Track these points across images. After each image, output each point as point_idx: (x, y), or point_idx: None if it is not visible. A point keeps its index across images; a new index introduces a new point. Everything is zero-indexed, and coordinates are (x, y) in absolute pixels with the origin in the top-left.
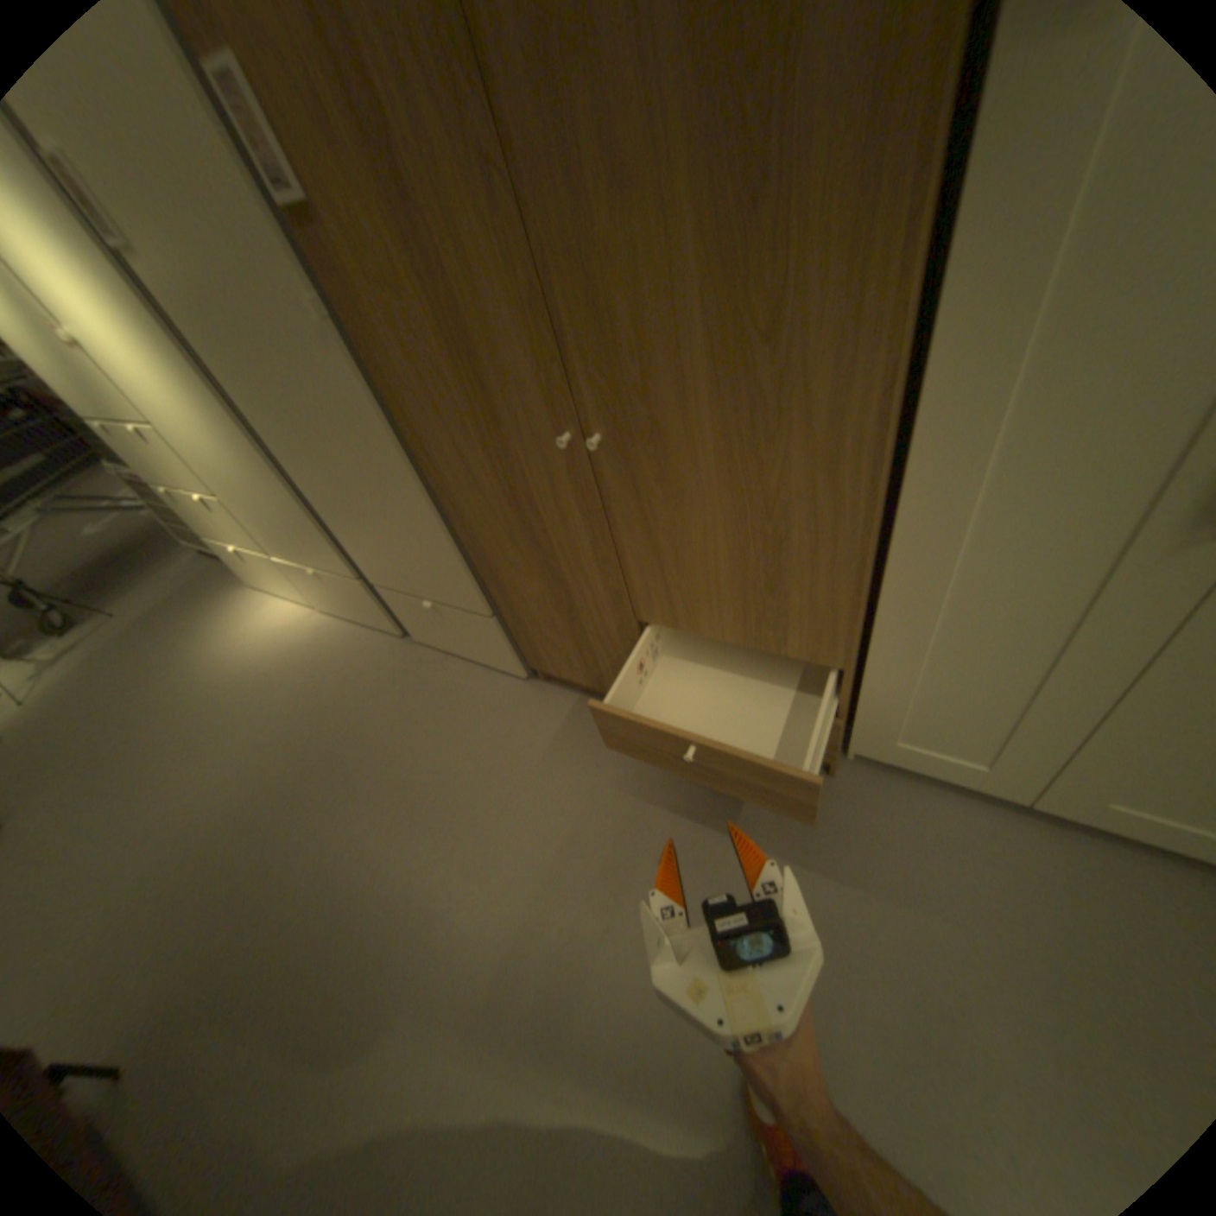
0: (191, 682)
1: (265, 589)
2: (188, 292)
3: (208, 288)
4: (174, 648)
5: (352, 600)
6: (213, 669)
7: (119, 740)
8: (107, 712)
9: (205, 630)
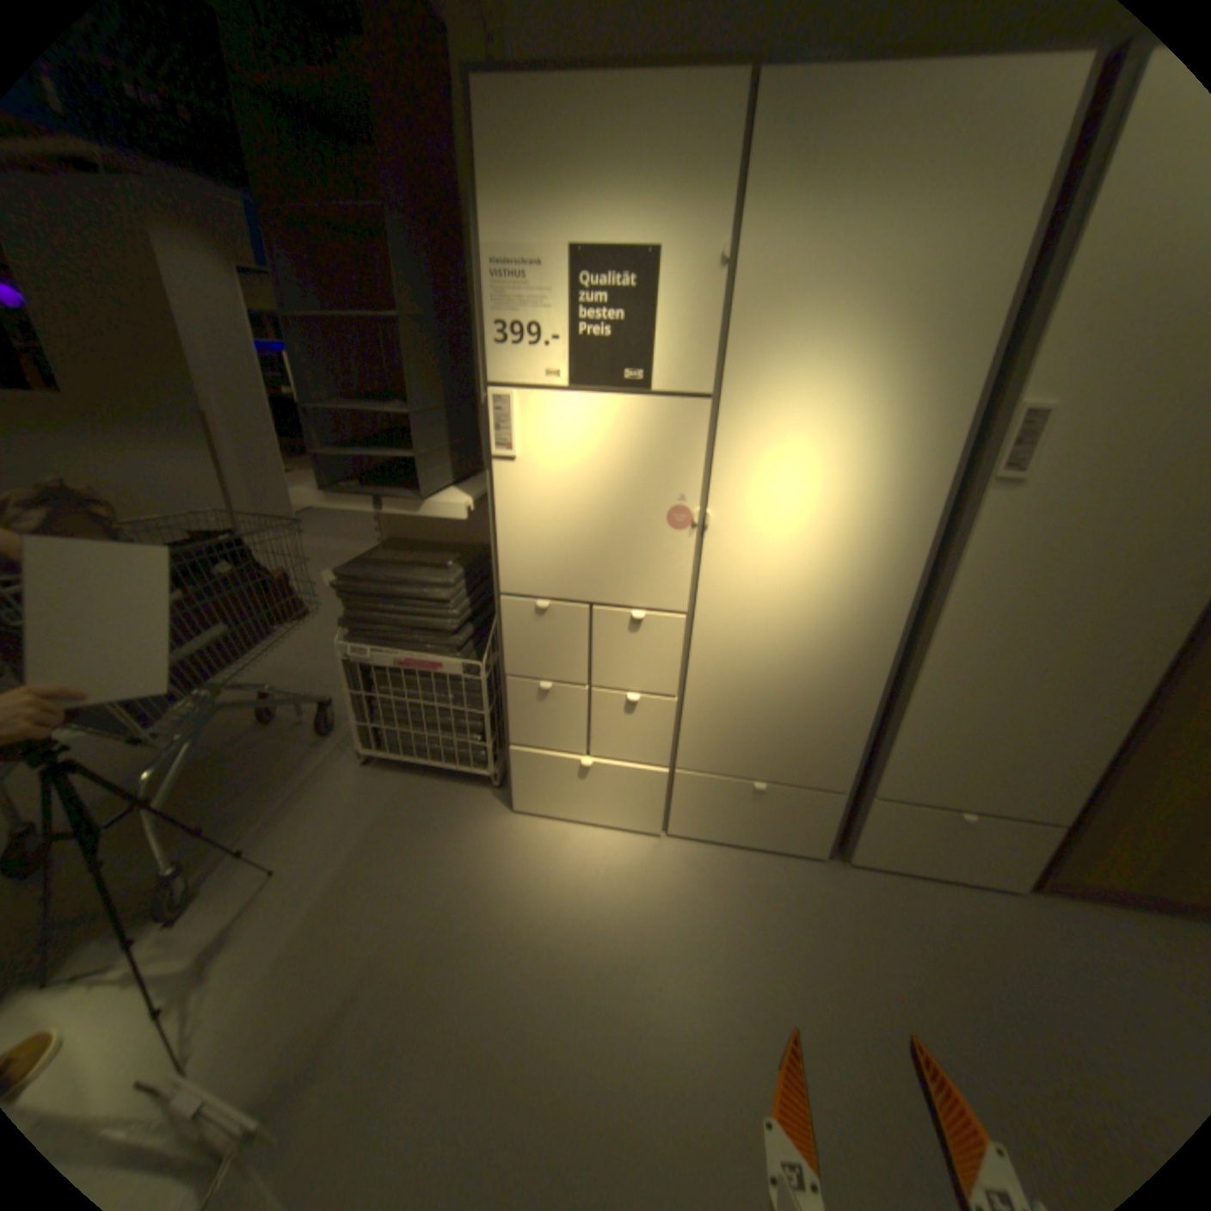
0: (550, 967)
1: (561, 811)
2: (1052, 519)
3: (1092, 522)
4: (455, 914)
5: (791, 818)
6: (571, 939)
7: (504, 1101)
8: (419, 1051)
9: (489, 879)
